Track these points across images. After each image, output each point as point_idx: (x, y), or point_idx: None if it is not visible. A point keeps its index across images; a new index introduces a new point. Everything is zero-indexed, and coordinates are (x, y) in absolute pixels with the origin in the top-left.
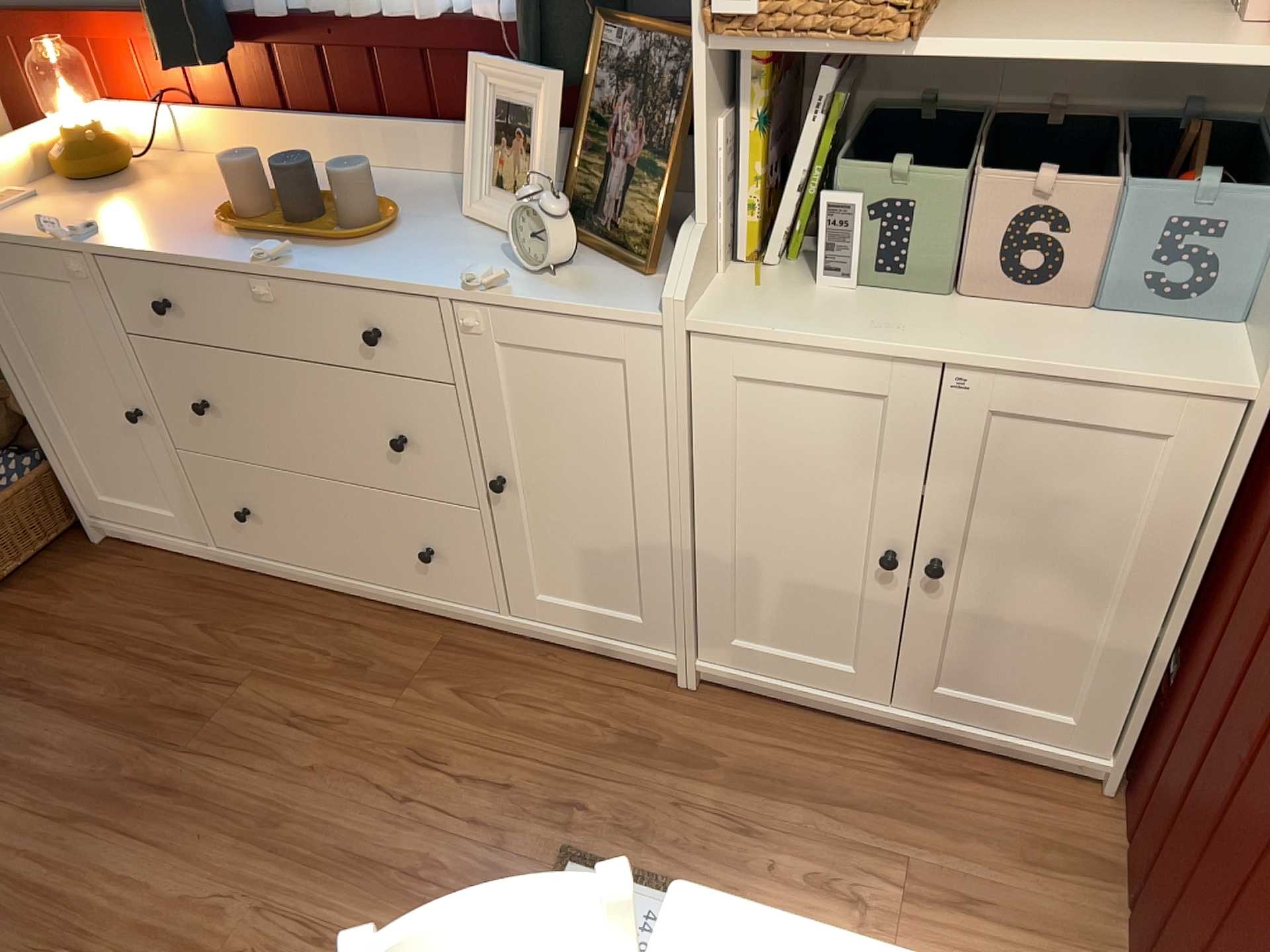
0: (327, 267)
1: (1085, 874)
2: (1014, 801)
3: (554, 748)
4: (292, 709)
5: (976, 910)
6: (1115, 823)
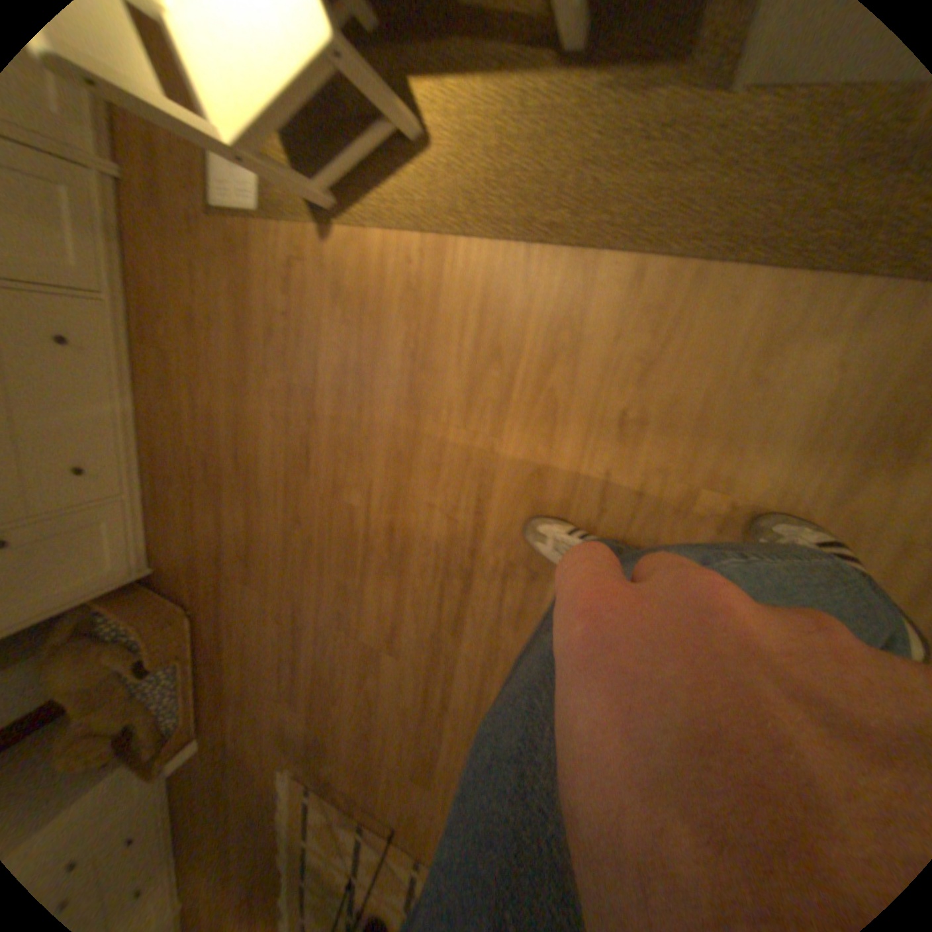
0: None
1: None
2: None
3: (159, 240)
4: (183, 410)
5: None
6: None
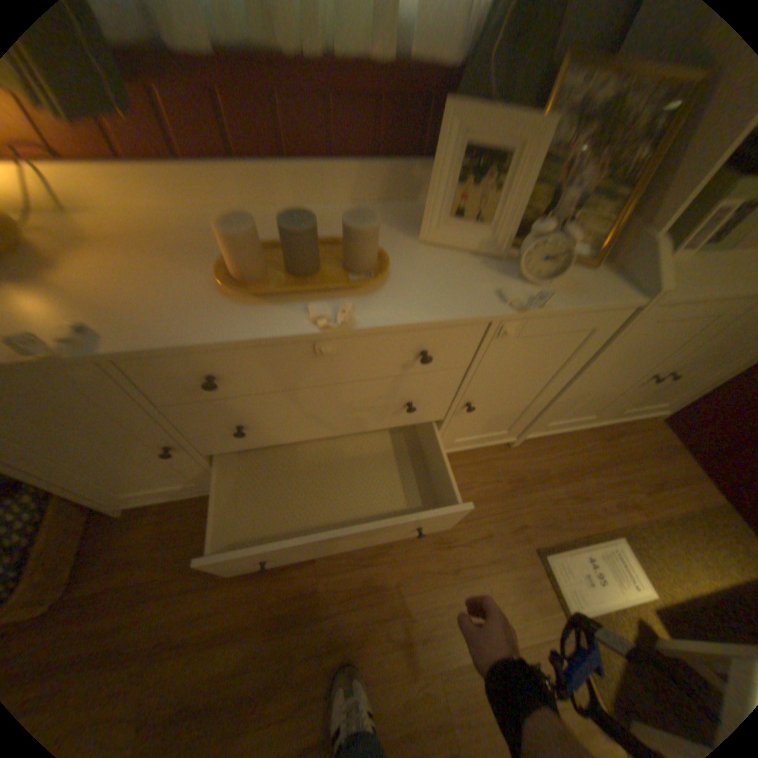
0: (379, 314)
1: (681, 457)
2: (644, 440)
3: (492, 508)
4: (355, 563)
5: (670, 490)
6: (673, 433)
